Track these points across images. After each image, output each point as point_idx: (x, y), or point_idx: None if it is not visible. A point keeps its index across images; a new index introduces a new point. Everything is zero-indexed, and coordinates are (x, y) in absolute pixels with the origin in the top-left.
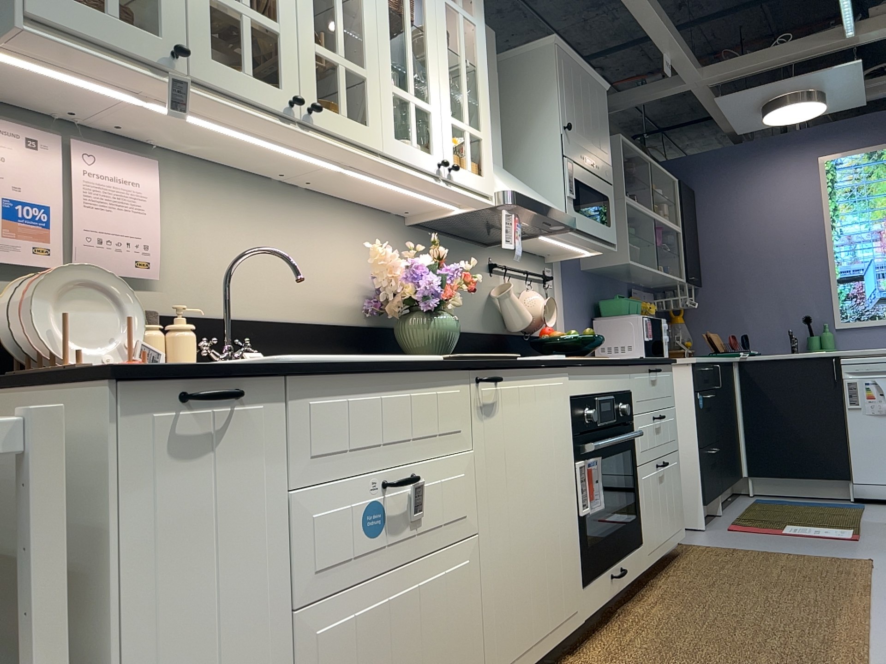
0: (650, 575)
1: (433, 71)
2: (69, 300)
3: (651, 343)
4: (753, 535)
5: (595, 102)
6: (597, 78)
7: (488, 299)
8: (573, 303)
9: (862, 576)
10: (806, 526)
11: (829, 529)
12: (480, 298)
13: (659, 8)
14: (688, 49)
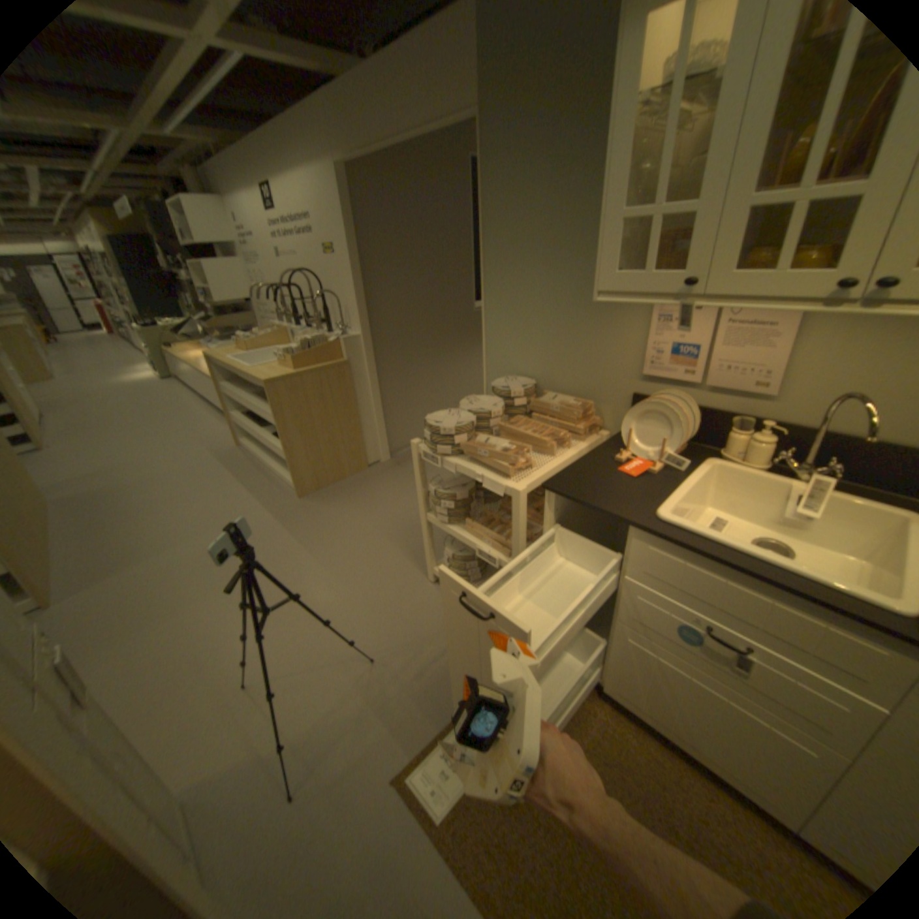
0: None
1: None
2: (652, 417)
3: None
4: None
5: None
6: None
7: None
8: None
9: None
10: None
11: None
12: None
13: None
14: None
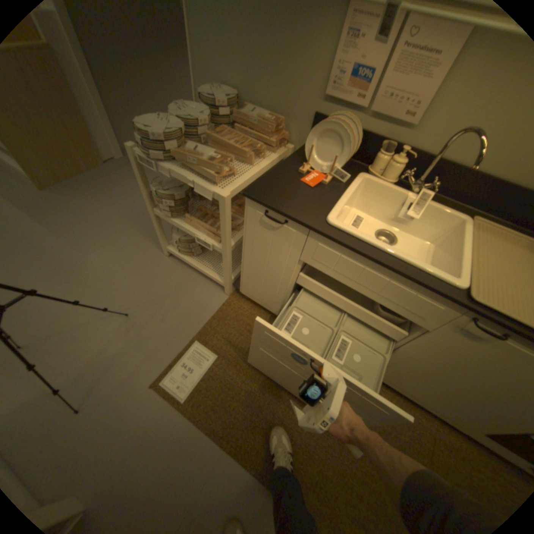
0: None
1: None
2: (329, 135)
3: None
4: None
5: None
6: None
7: None
8: None
9: None
10: None
11: None
12: None
13: None
14: None
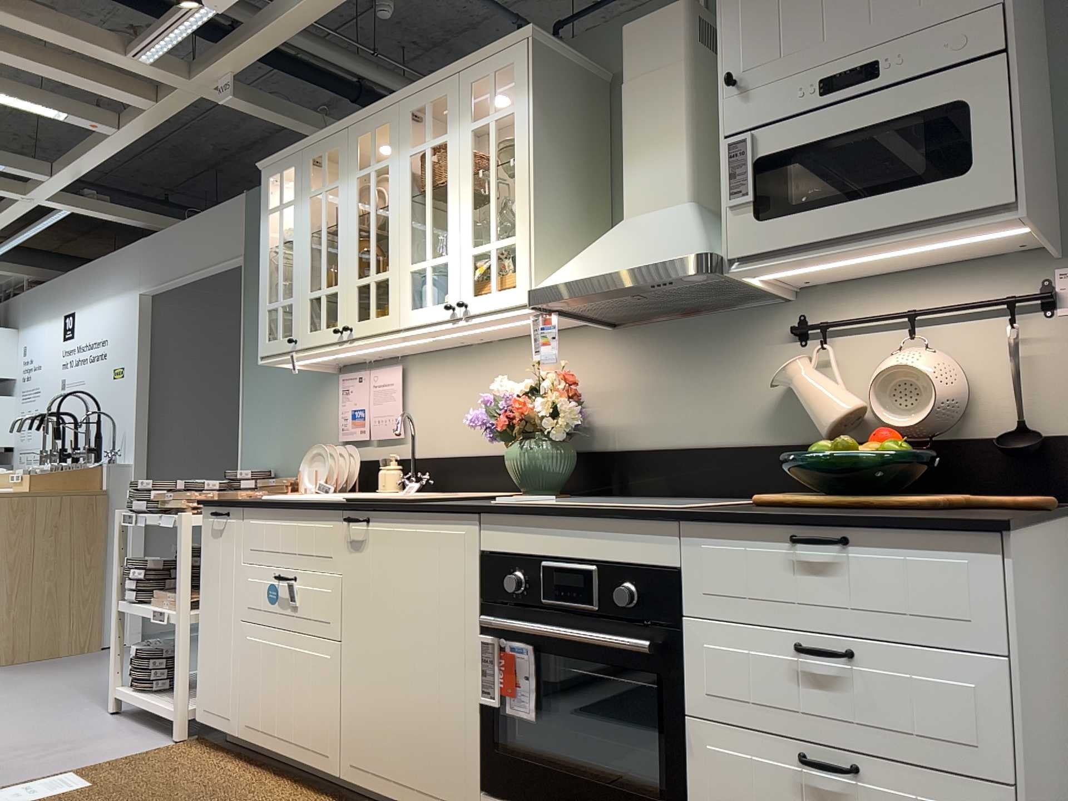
0: None
1: (451, 218)
2: (319, 461)
3: None
4: None
5: None
6: None
7: (783, 388)
8: None
9: None
10: None
11: None
12: (758, 391)
13: None
14: None
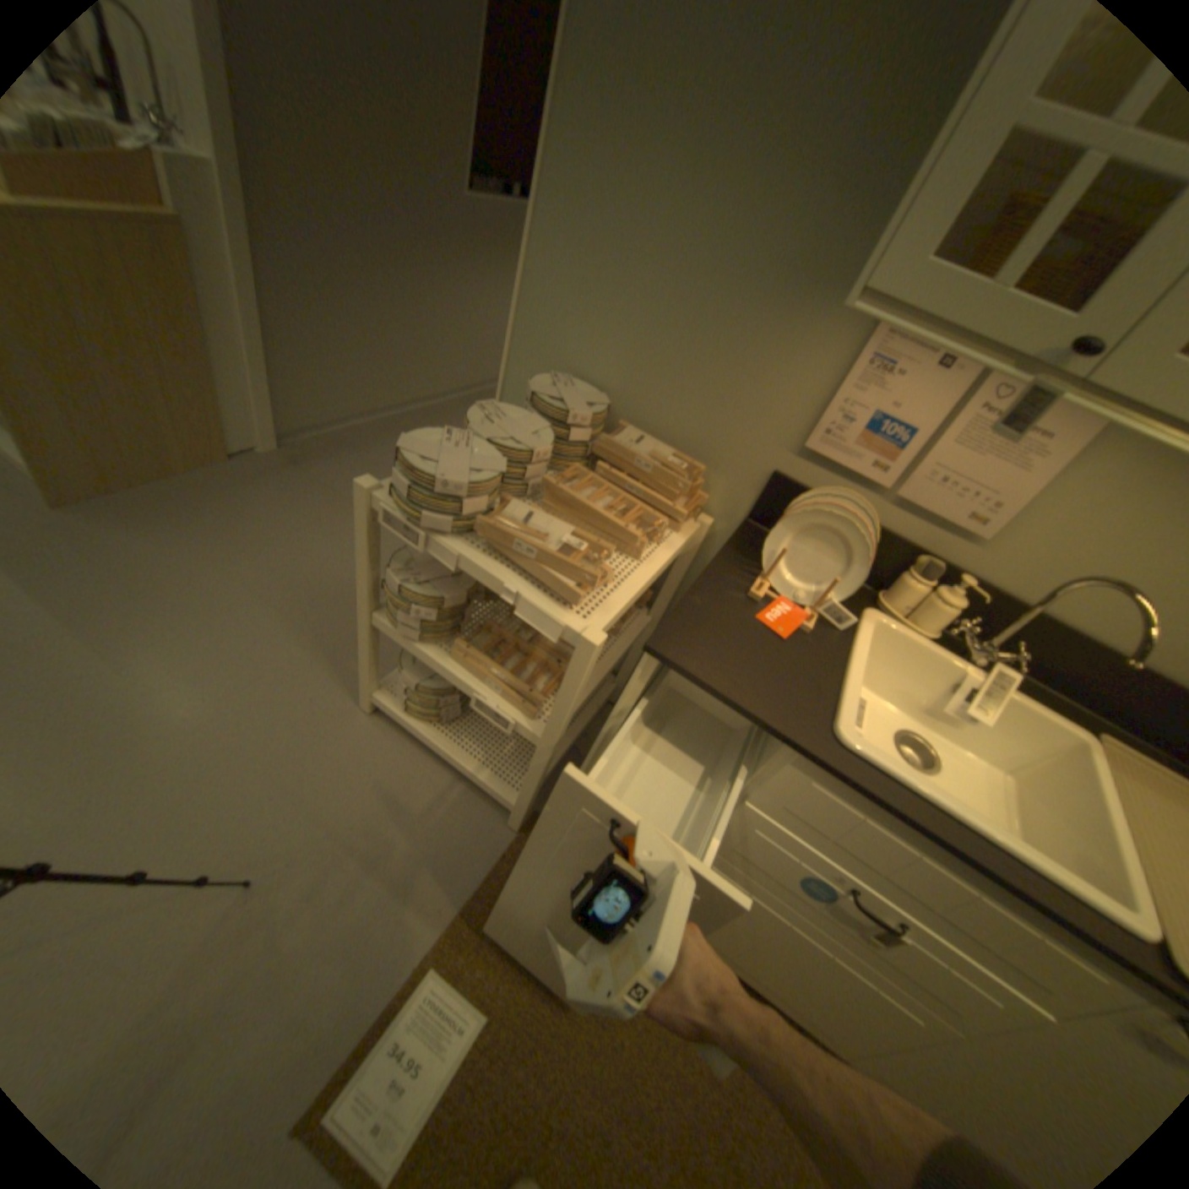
0: None
1: None
2: (820, 534)
3: None
4: None
5: None
6: None
7: None
8: None
9: None
10: None
11: None
12: None
13: None
14: None
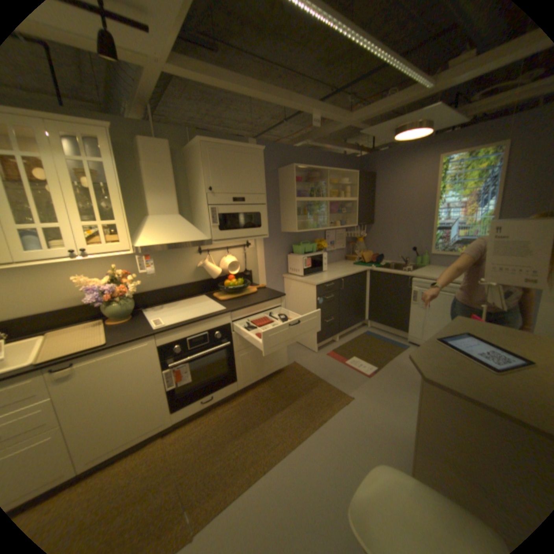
0: (255, 385)
1: (58, 204)
2: None
3: (307, 269)
4: (331, 362)
5: (246, 162)
6: (249, 146)
7: (196, 266)
8: (271, 250)
9: (332, 412)
10: (361, 360)
11: (368, 366)
12: (189, 268)
13: (288, 92)
14: (332, 106)
